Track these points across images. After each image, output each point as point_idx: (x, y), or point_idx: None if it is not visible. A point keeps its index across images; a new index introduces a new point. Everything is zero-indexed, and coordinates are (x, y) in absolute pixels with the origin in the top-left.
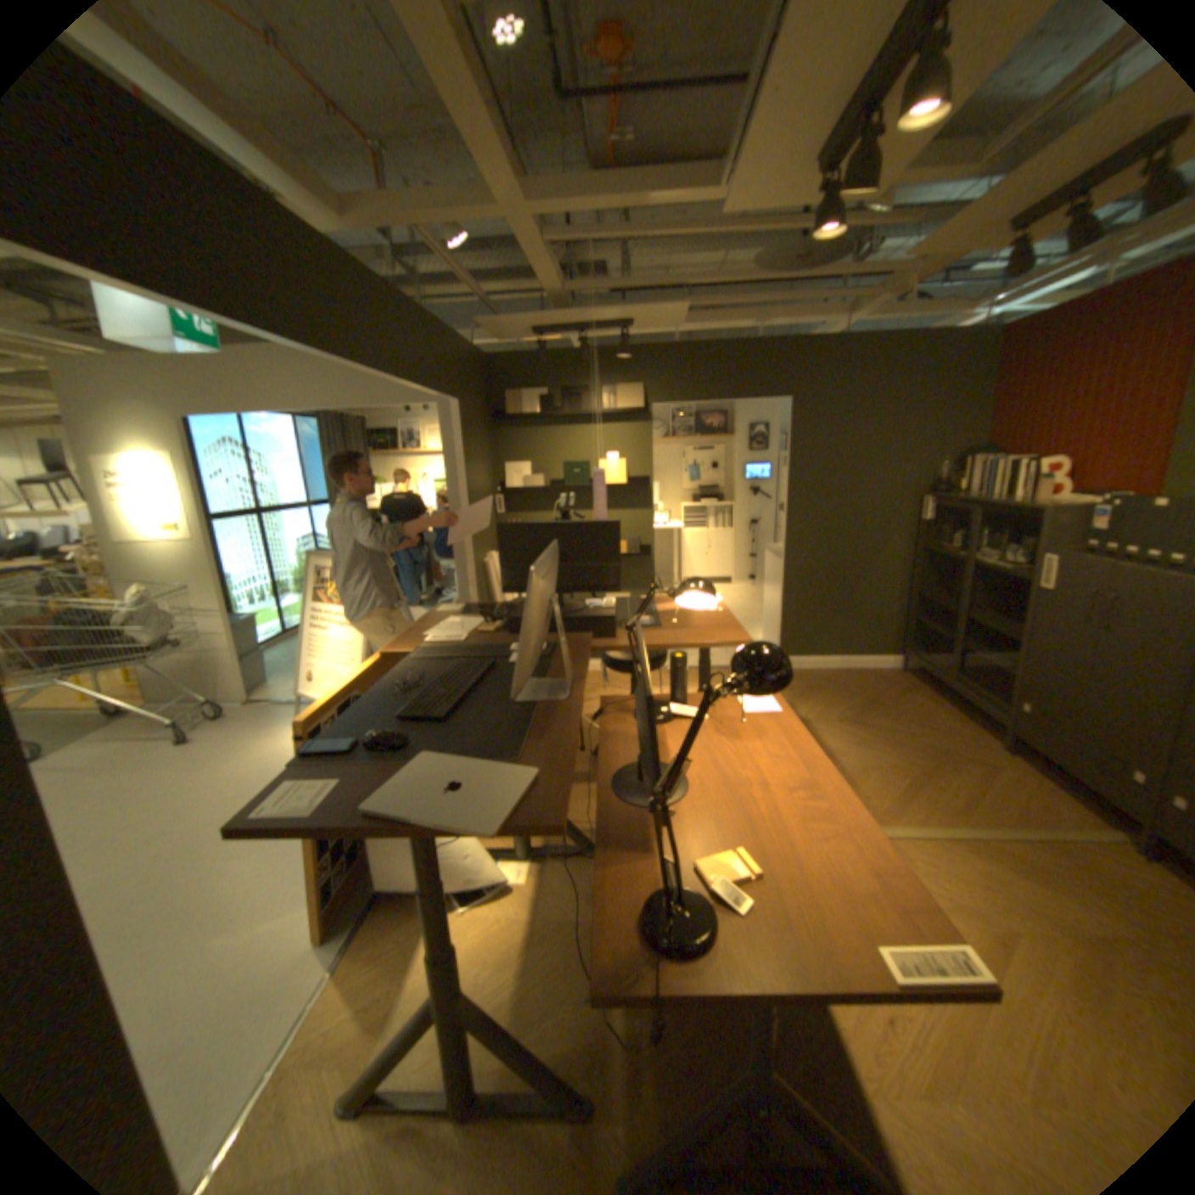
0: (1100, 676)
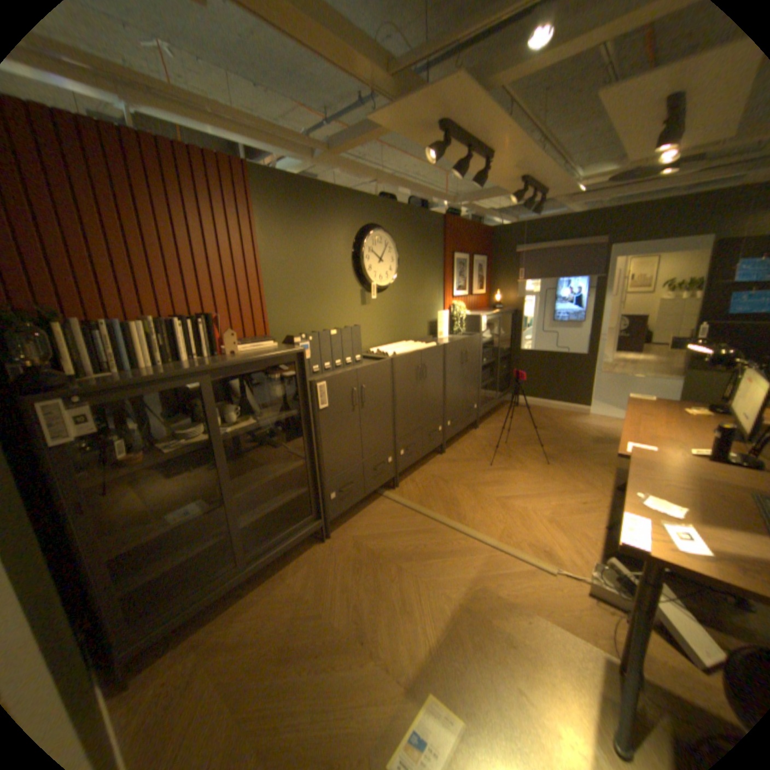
0: (365, 434)
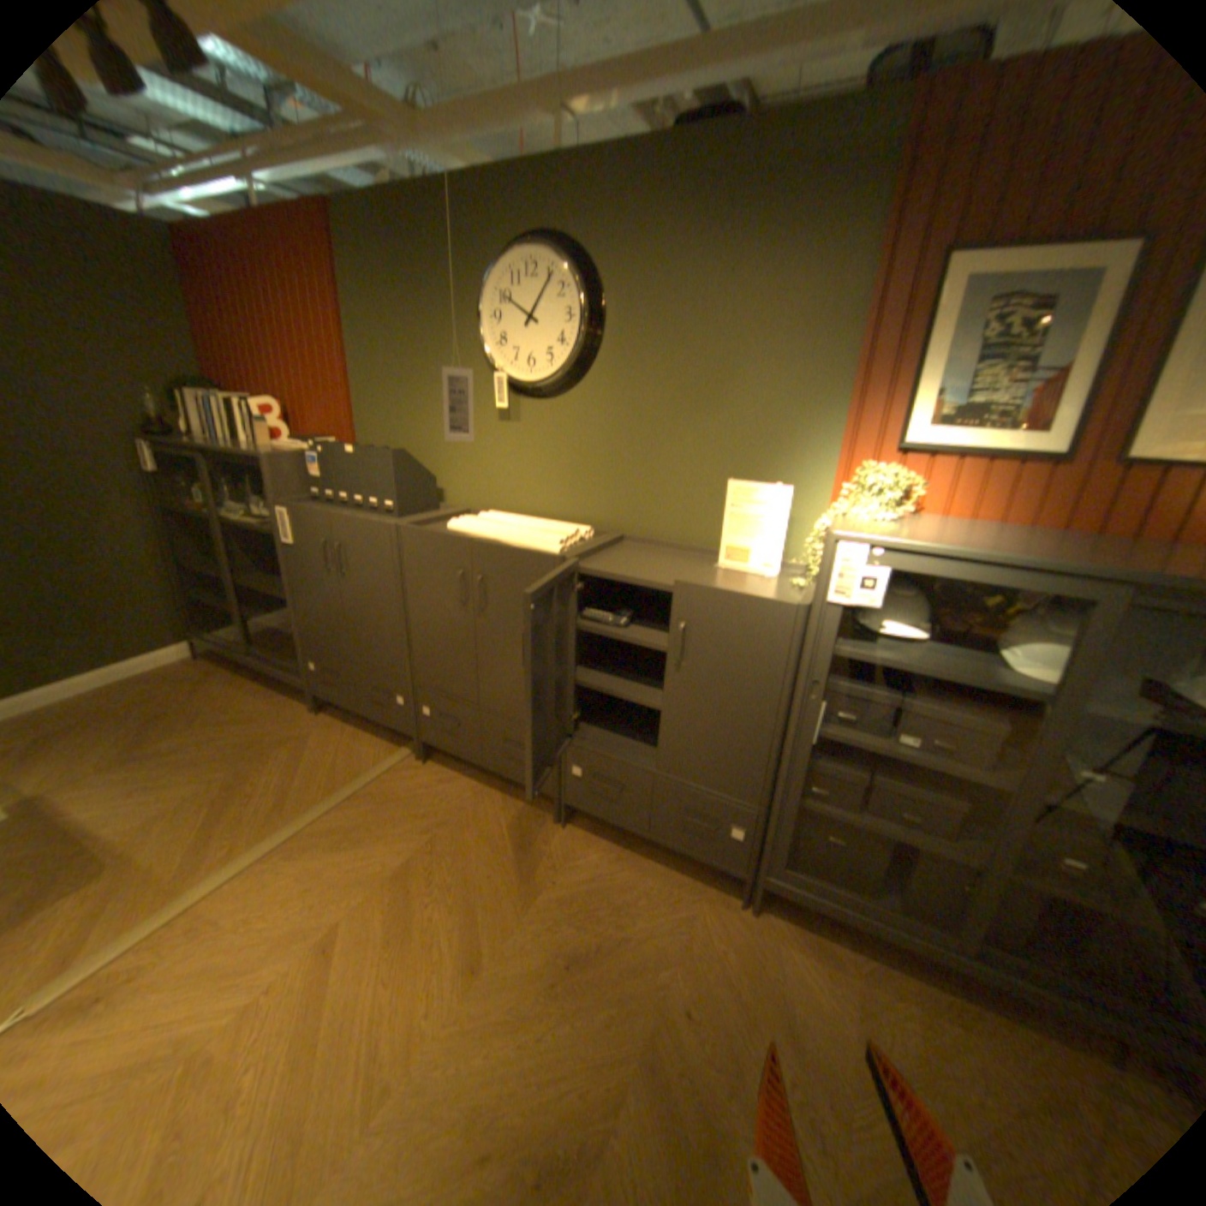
0: (350, 622)
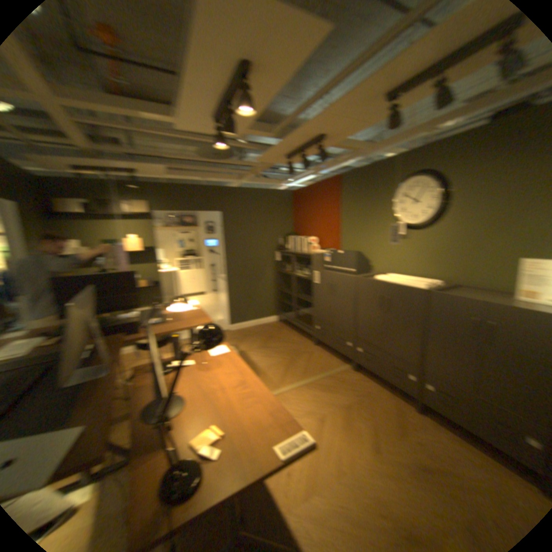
0: (335, 312)
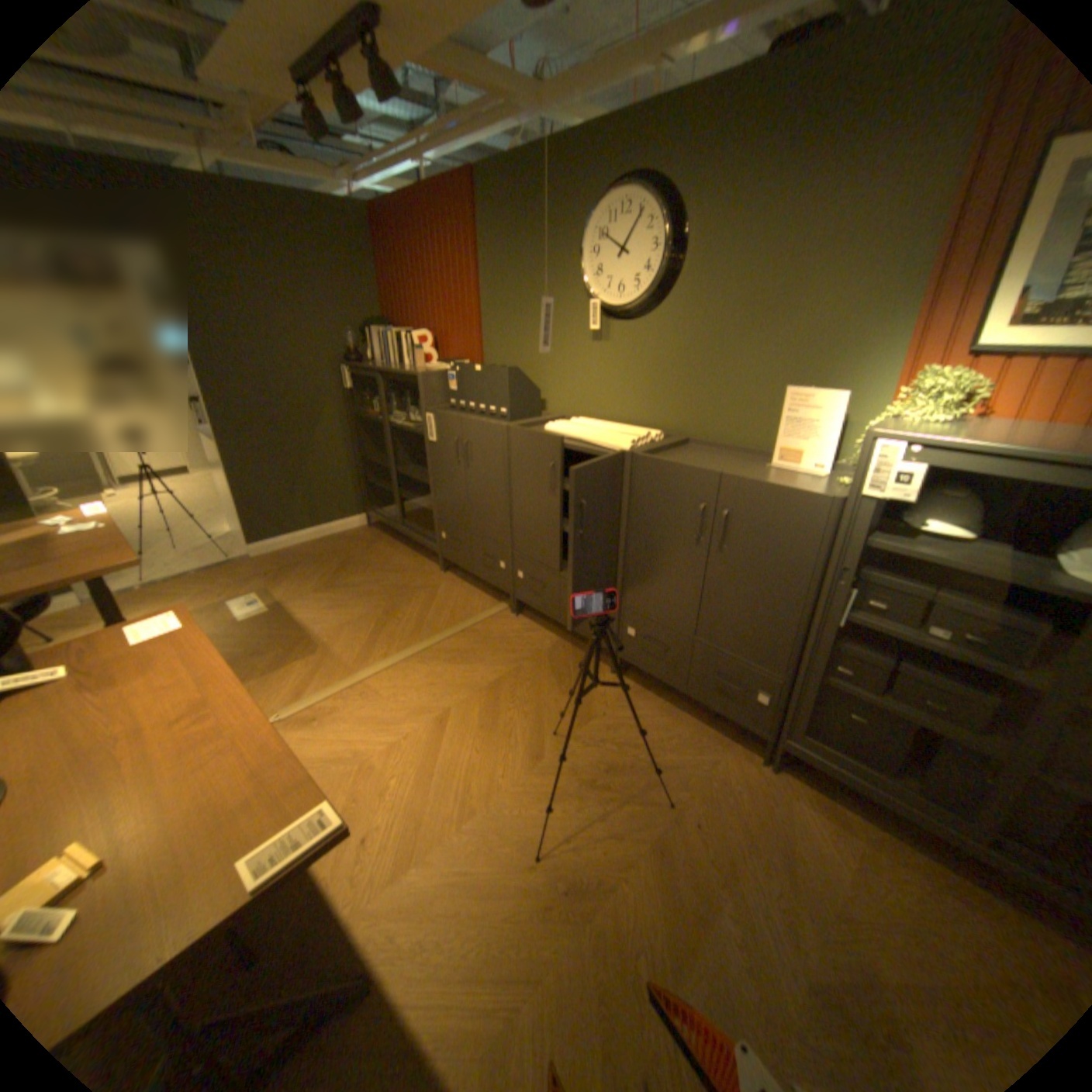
0: (472, 502)
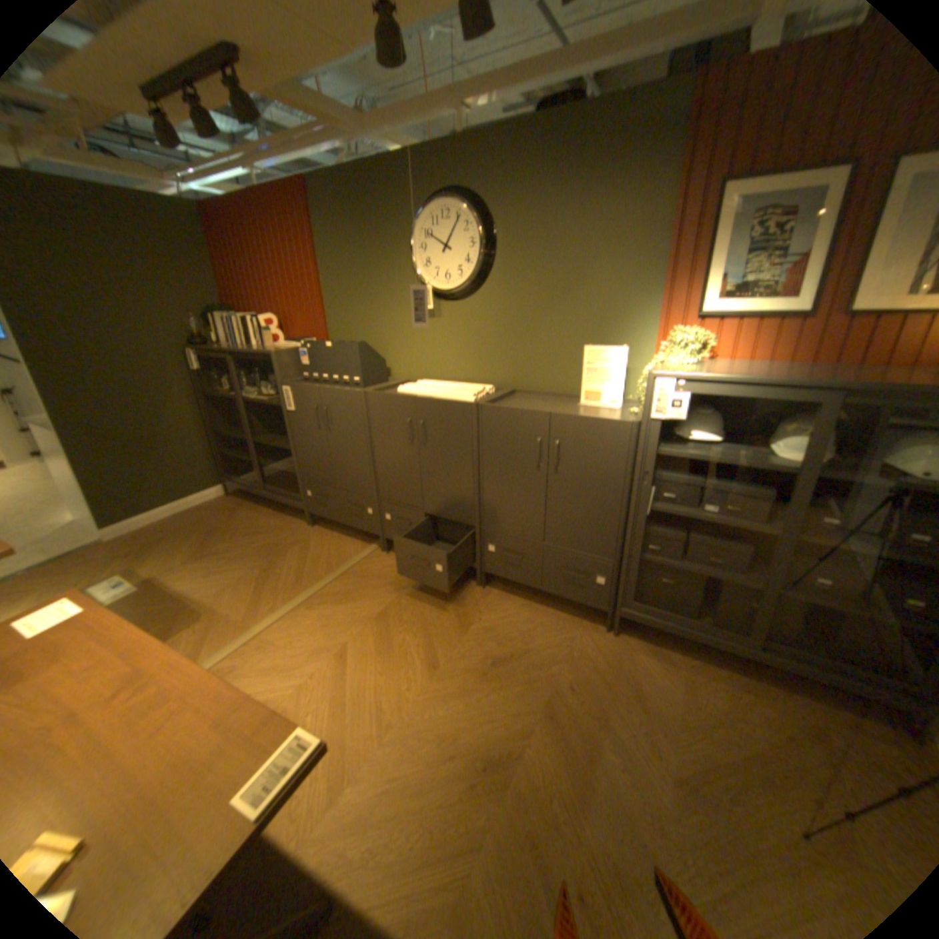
0: (334, 461)
